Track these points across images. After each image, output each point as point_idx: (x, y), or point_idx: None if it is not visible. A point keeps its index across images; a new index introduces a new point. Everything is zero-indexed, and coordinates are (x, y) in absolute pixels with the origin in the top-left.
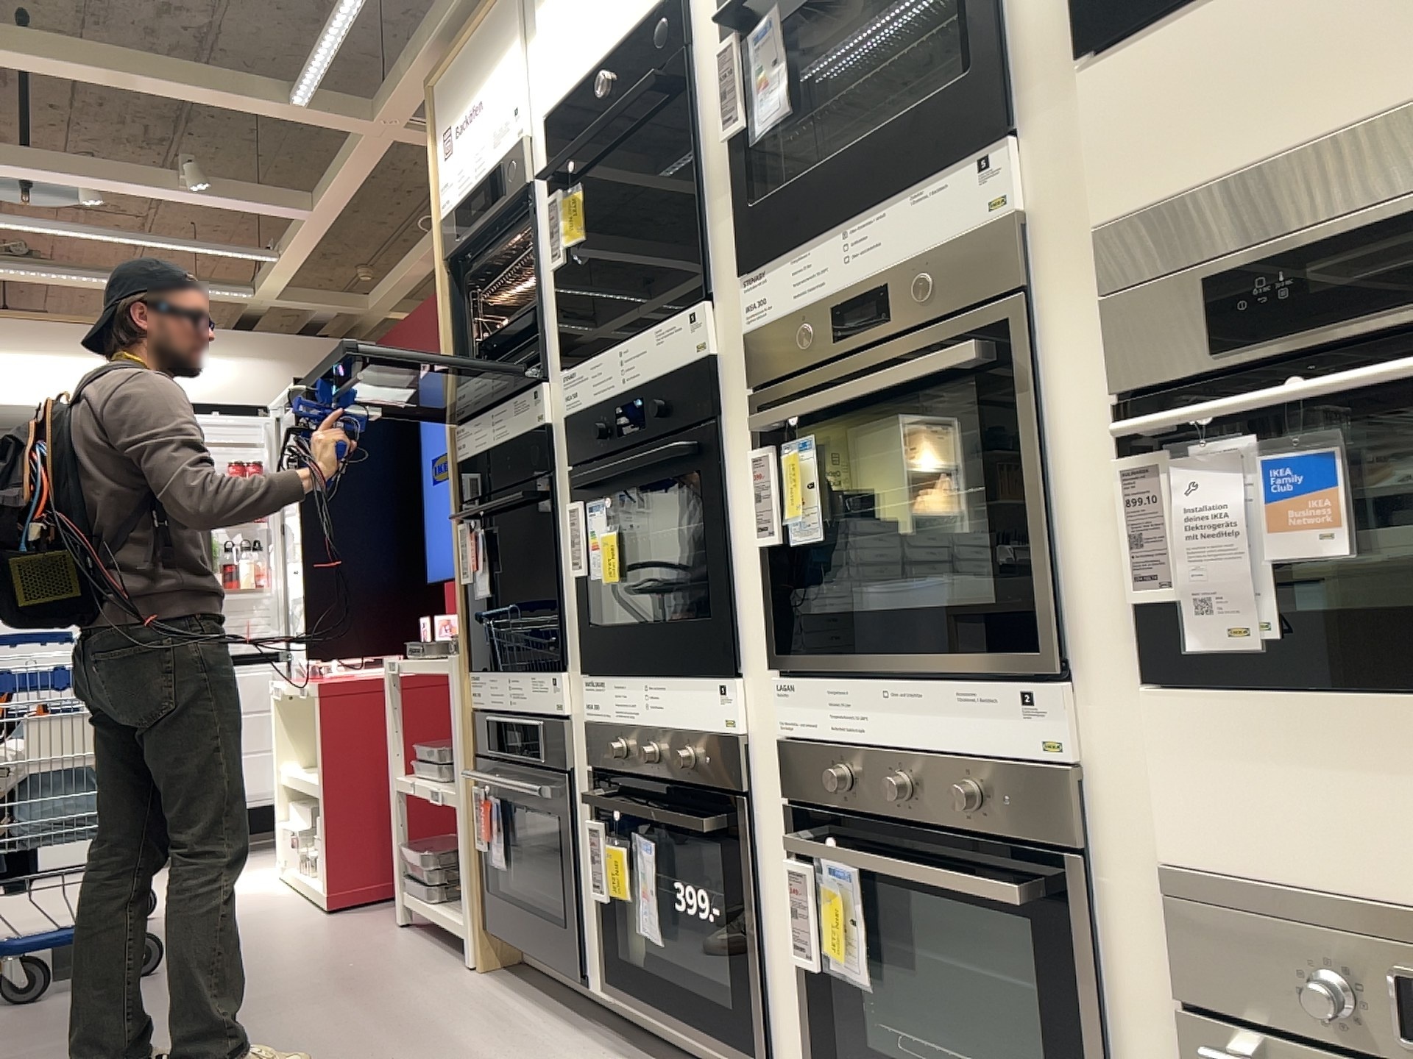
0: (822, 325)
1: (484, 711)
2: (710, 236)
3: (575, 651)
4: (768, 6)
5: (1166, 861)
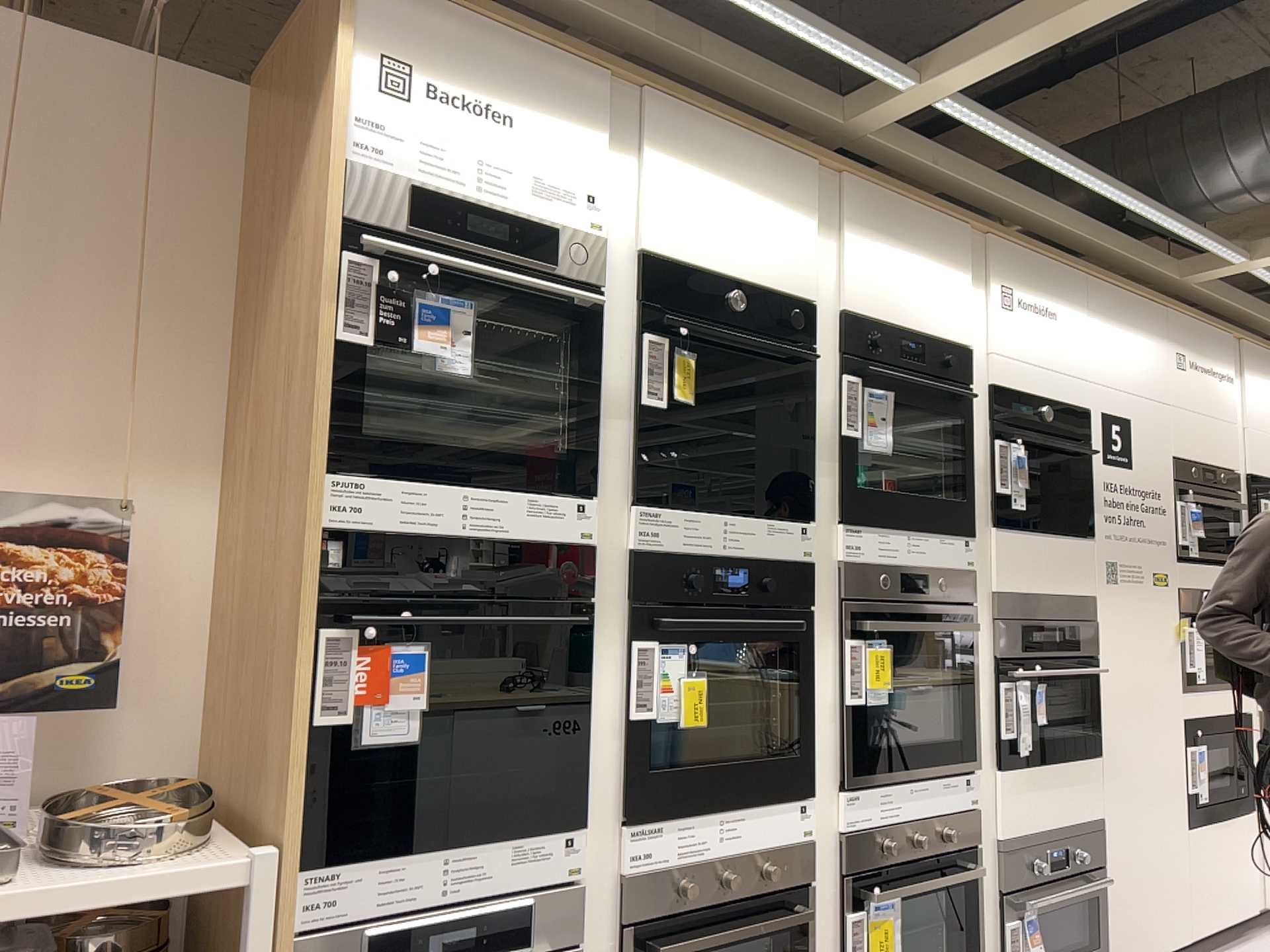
0: (893, 579)
1: (340, 923)
2: (814, 481)
3: (601, 799)
4: (880, 383)
5: (1002, 836)
